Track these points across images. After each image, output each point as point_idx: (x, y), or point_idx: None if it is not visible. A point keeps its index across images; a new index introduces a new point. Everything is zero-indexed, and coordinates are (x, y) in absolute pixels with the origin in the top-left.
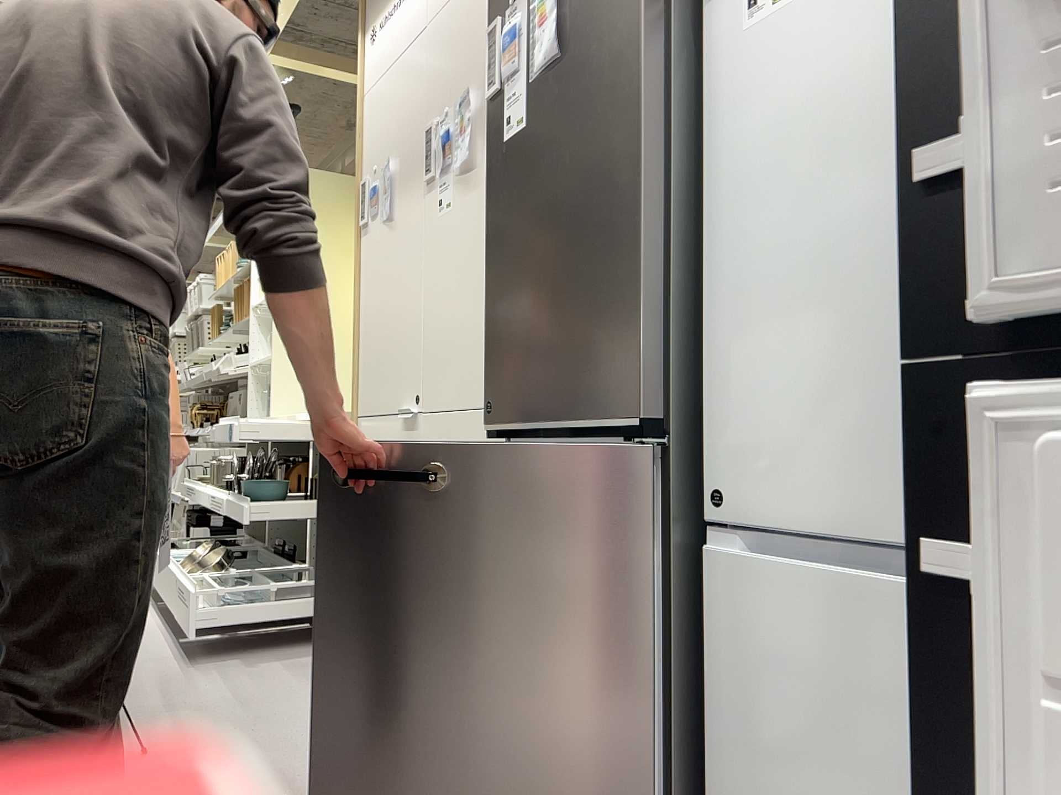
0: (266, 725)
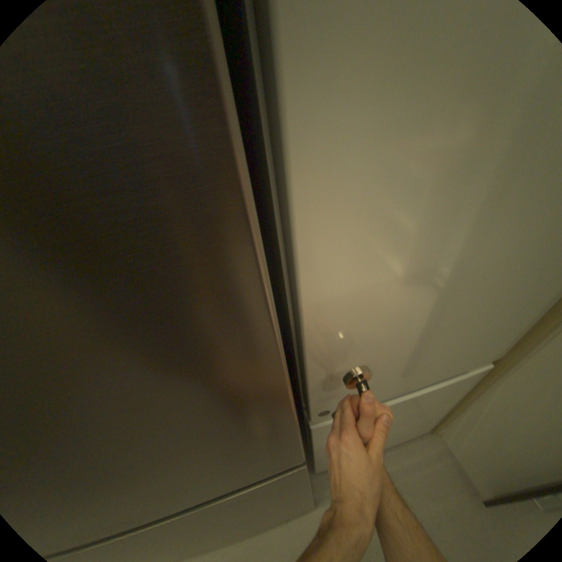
0: None
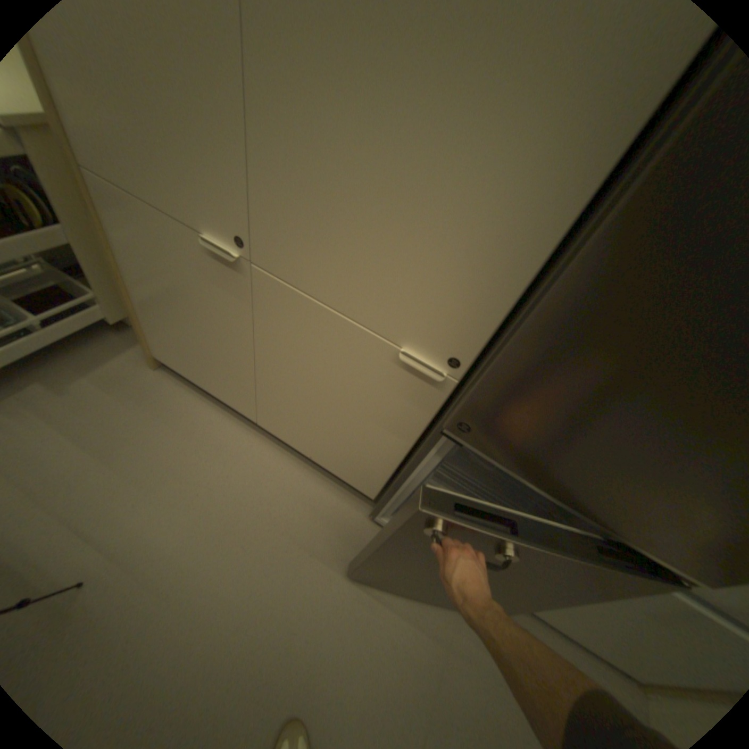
0: (154, 486)
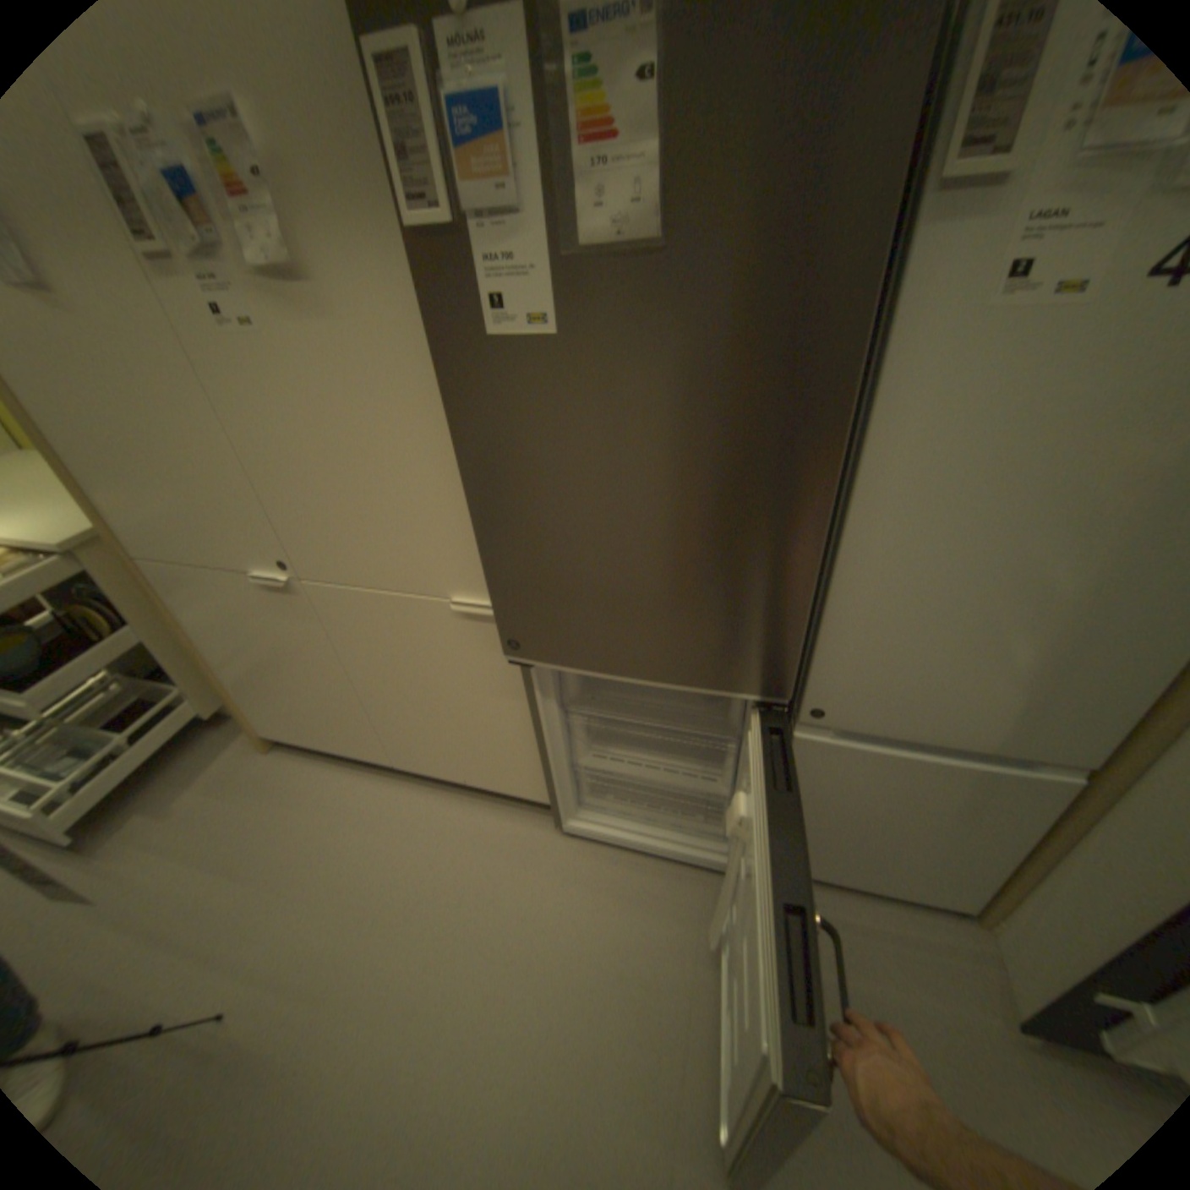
0: (286, 883)
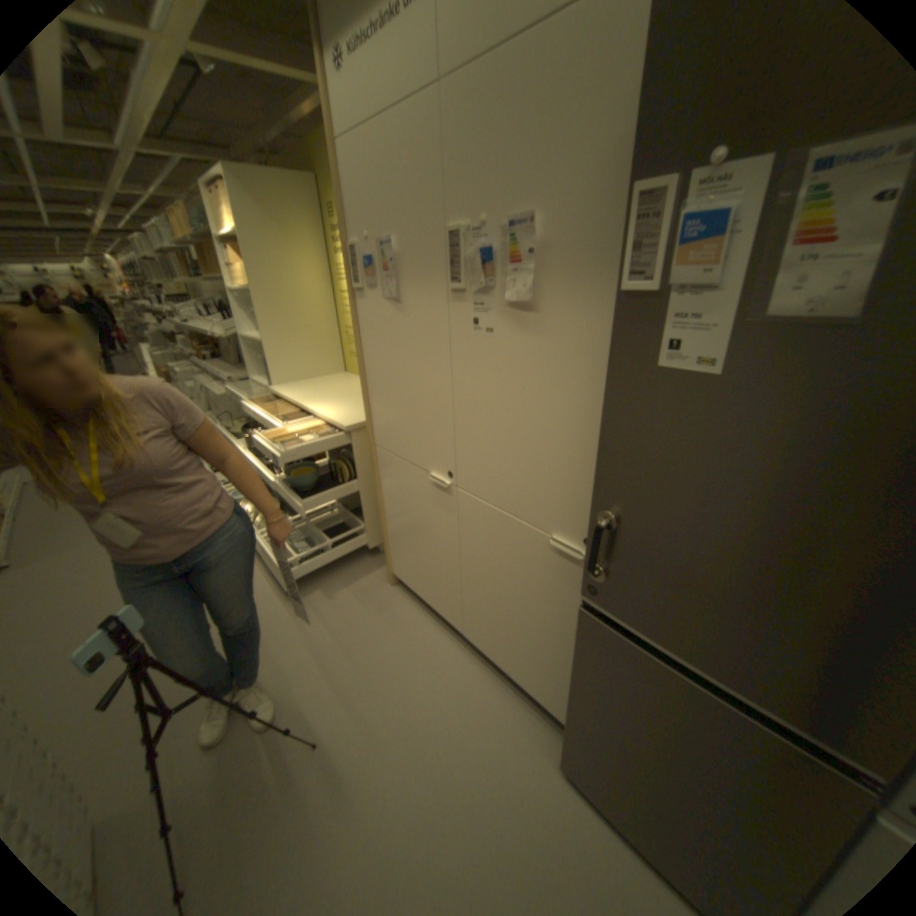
0: (377, 680)
